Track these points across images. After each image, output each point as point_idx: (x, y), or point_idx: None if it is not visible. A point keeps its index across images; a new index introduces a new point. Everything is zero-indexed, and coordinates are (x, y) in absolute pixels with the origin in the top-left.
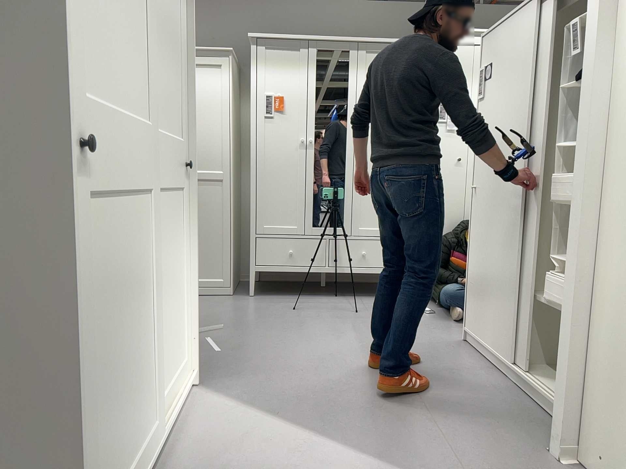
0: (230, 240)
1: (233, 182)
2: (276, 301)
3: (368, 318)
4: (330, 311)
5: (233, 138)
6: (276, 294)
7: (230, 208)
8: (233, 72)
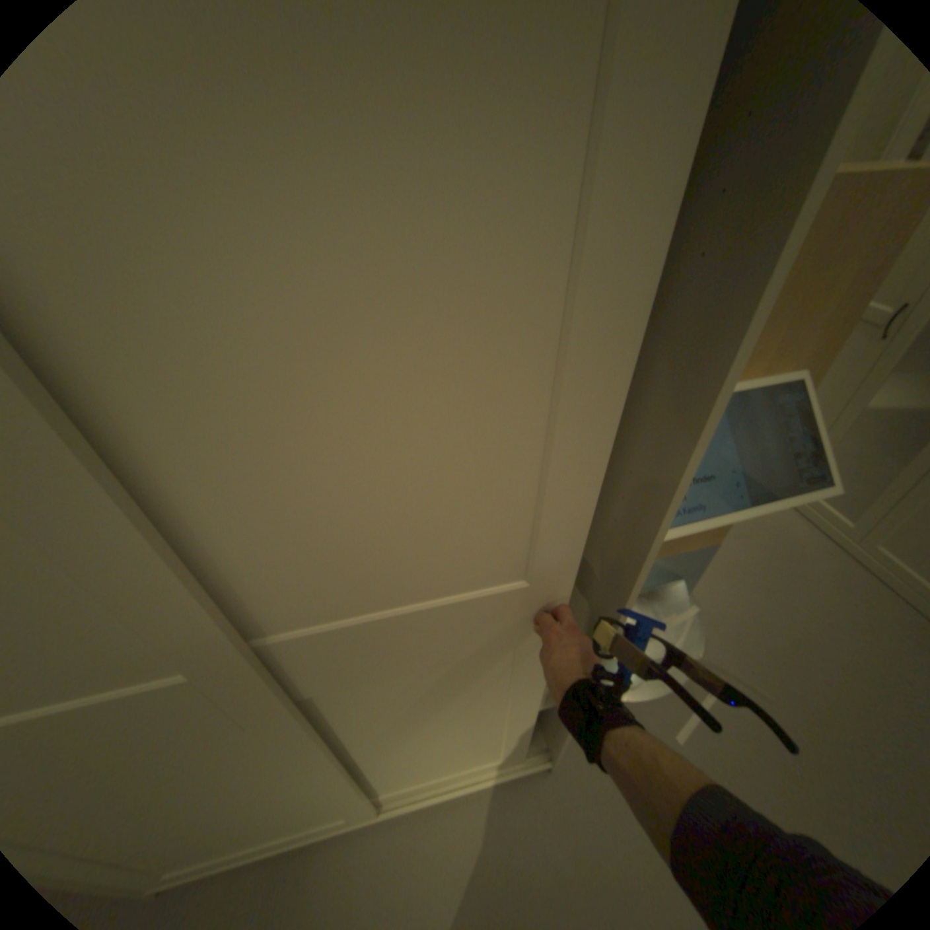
0: None
1: None
2: None
3: None
4: None
5: None
6: None
7: None
8: None
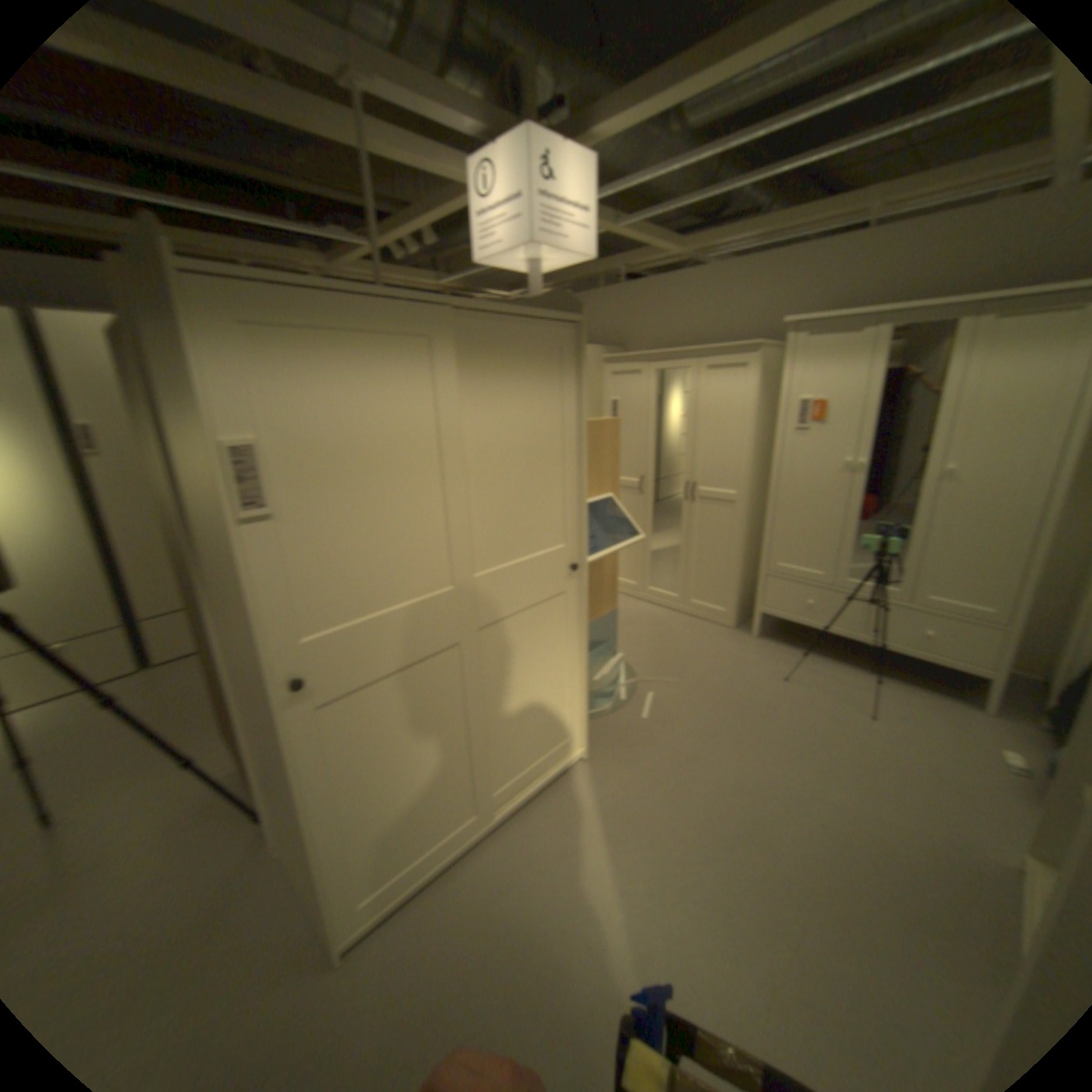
0: (739, 571)
1: (752, 505)
2: (778, 658)
3: (884, 738)
4: (836, 701)
5: (757, 452)
6: (789, 645)
7: (742, 536)
8: (765, 370)
